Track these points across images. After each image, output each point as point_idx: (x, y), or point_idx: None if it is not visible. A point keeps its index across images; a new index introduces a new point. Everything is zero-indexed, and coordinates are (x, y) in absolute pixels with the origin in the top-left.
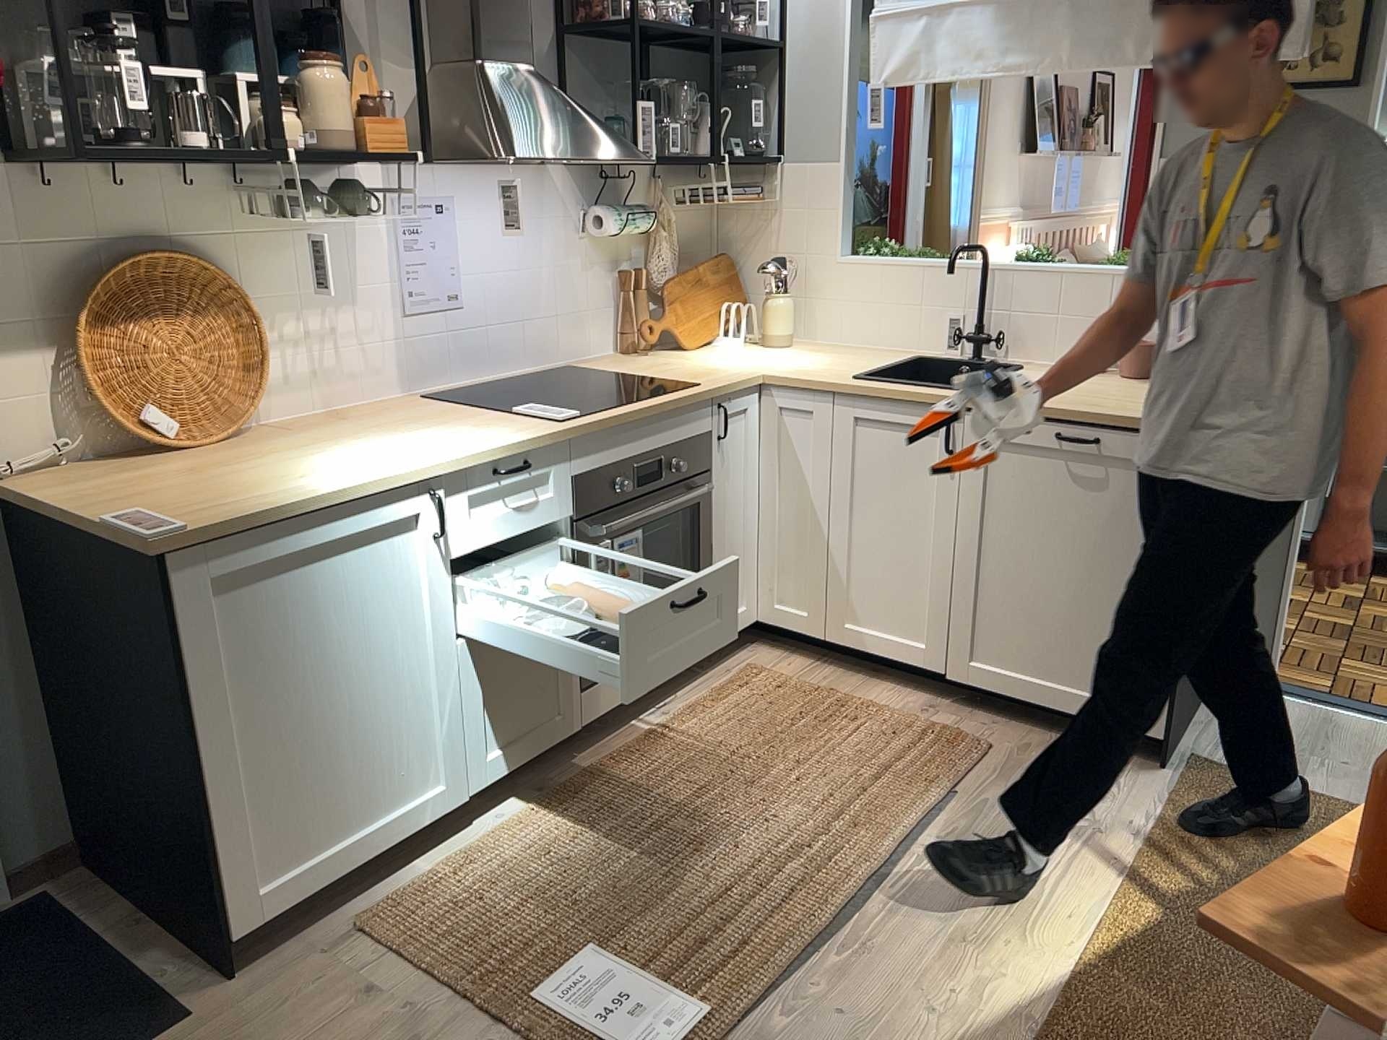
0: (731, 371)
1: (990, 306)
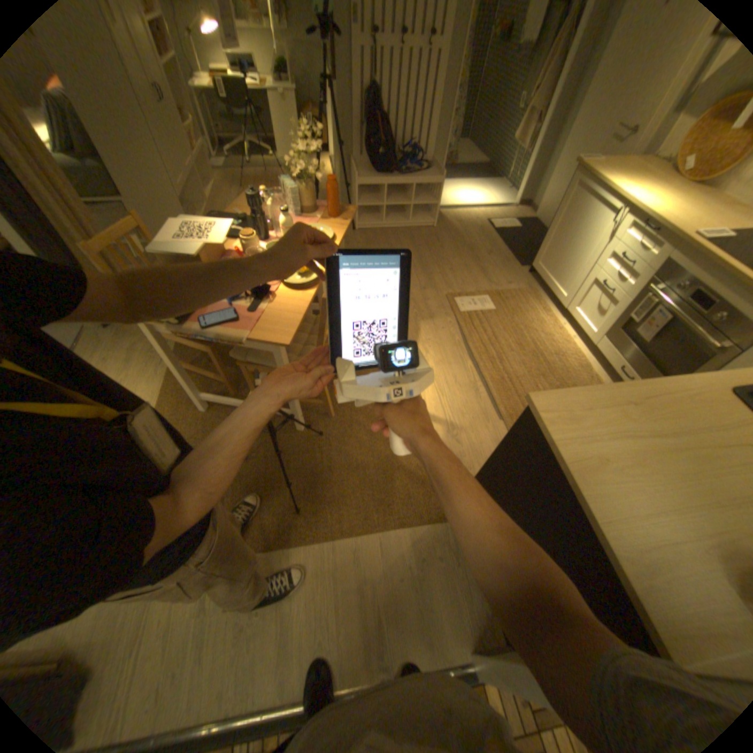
0: None
1: None
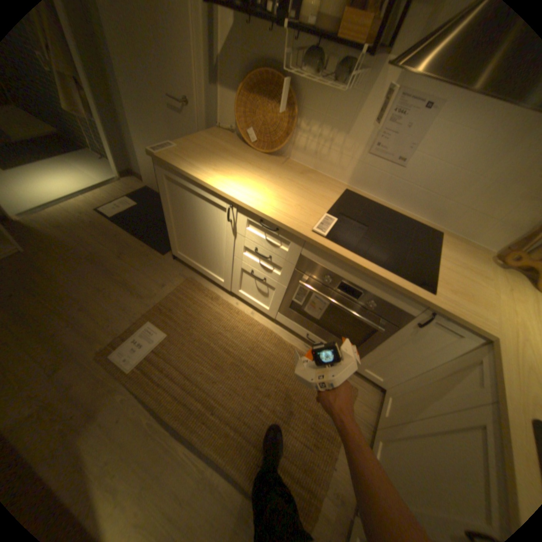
0: (489, 315)
1: None
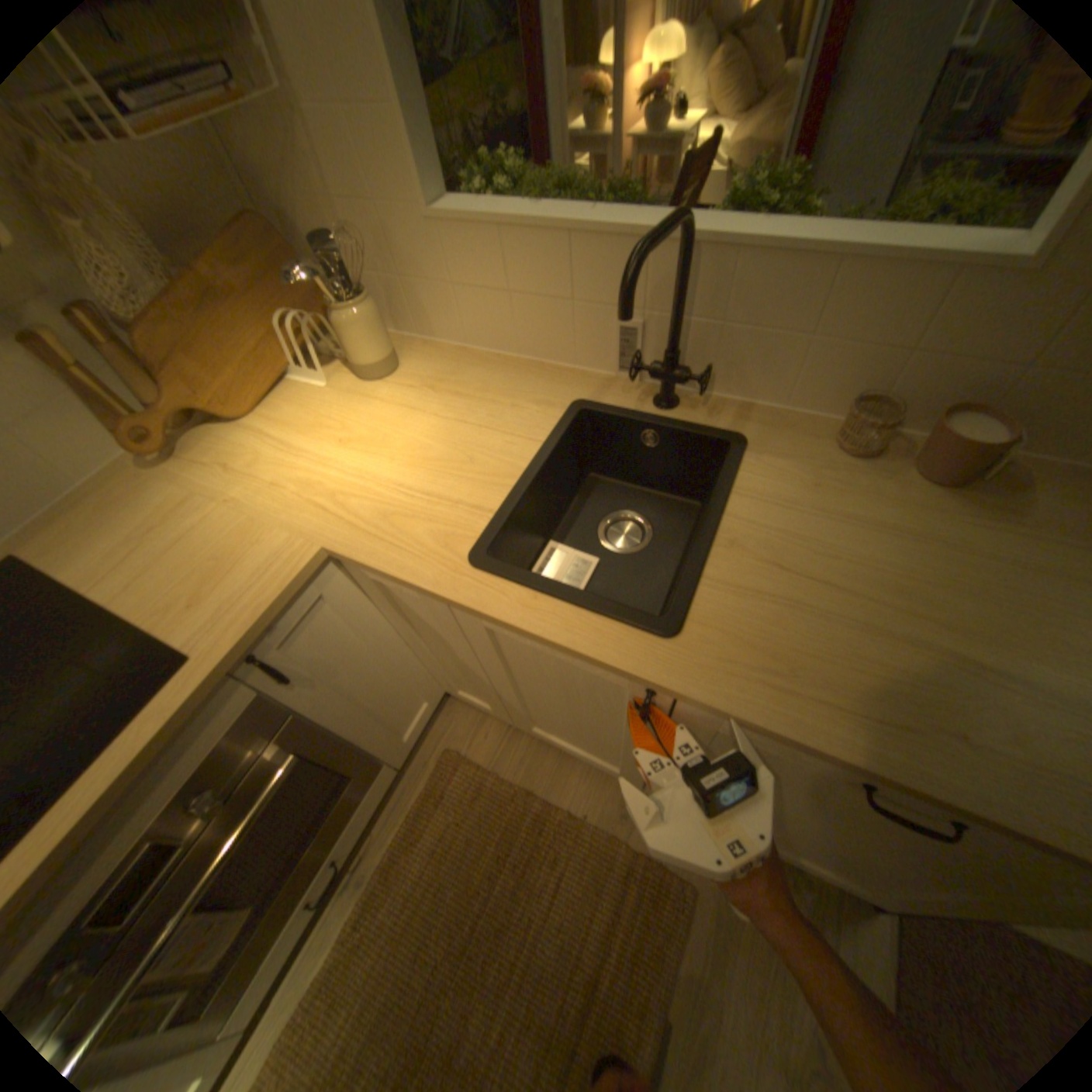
0: (268, 541)
1: (684, 310)
